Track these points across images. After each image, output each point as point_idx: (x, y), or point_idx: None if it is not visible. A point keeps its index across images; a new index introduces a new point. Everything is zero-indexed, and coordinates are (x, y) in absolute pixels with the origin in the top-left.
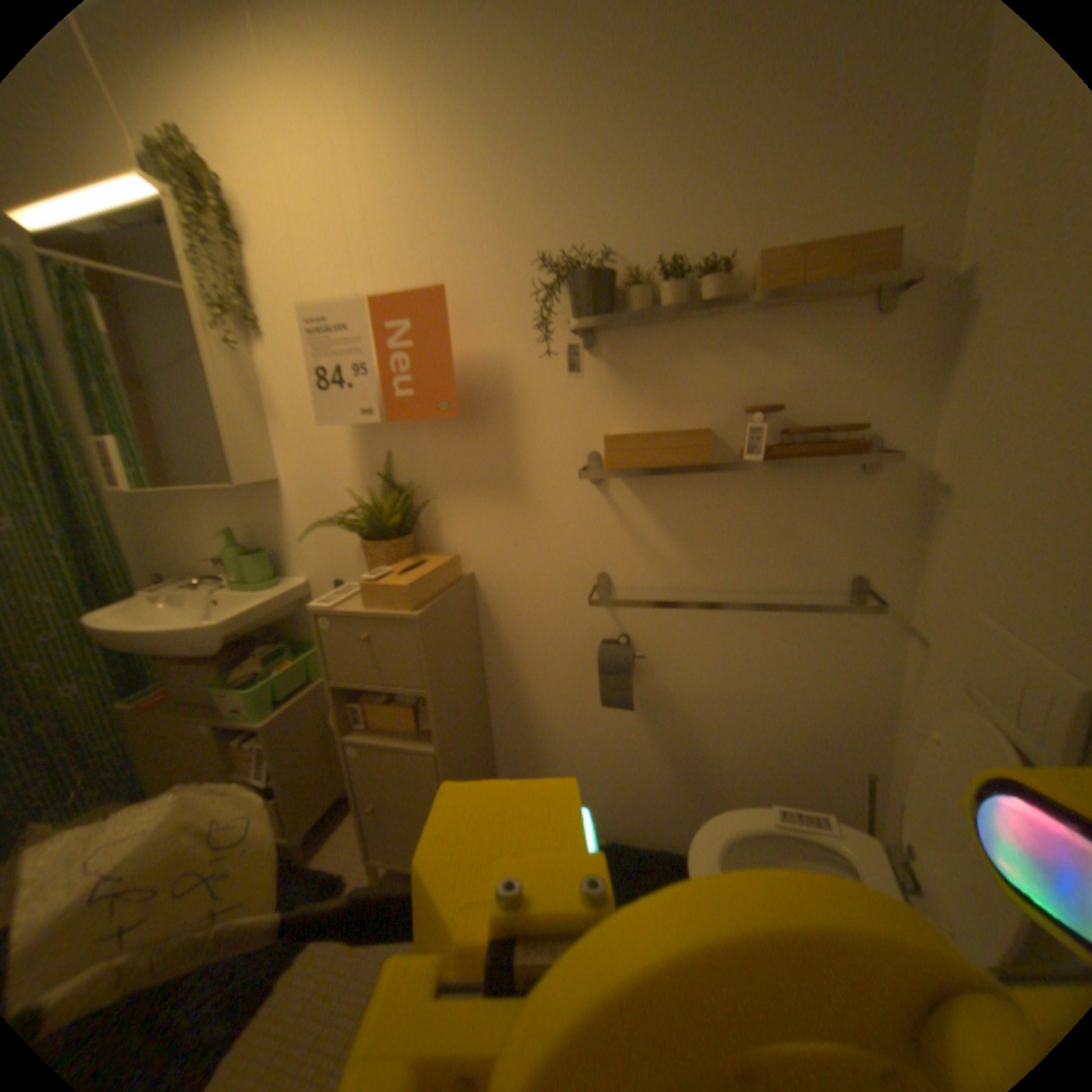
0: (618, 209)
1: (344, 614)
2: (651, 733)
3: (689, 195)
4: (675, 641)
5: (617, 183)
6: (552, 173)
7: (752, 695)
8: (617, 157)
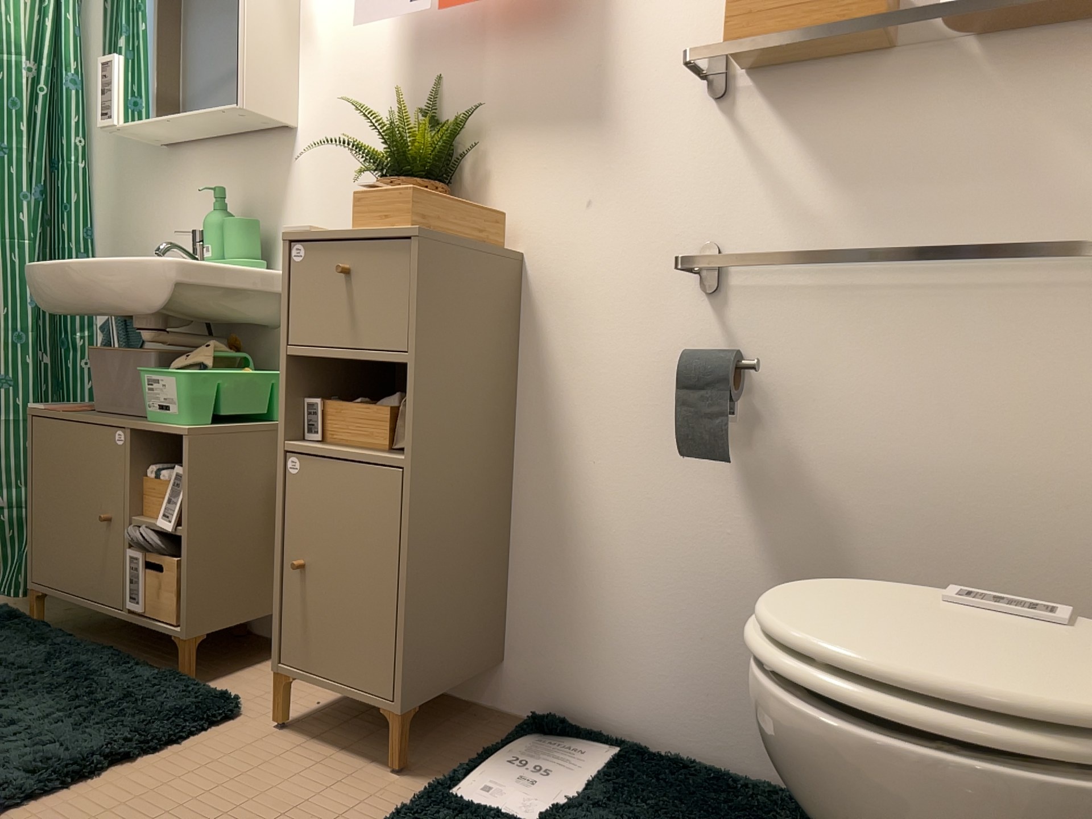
0: None
1: (331, 238)
2: (759, 533)
3: None
4: (811, 360)
5: None
6: None
7: (937, 462)
8: None
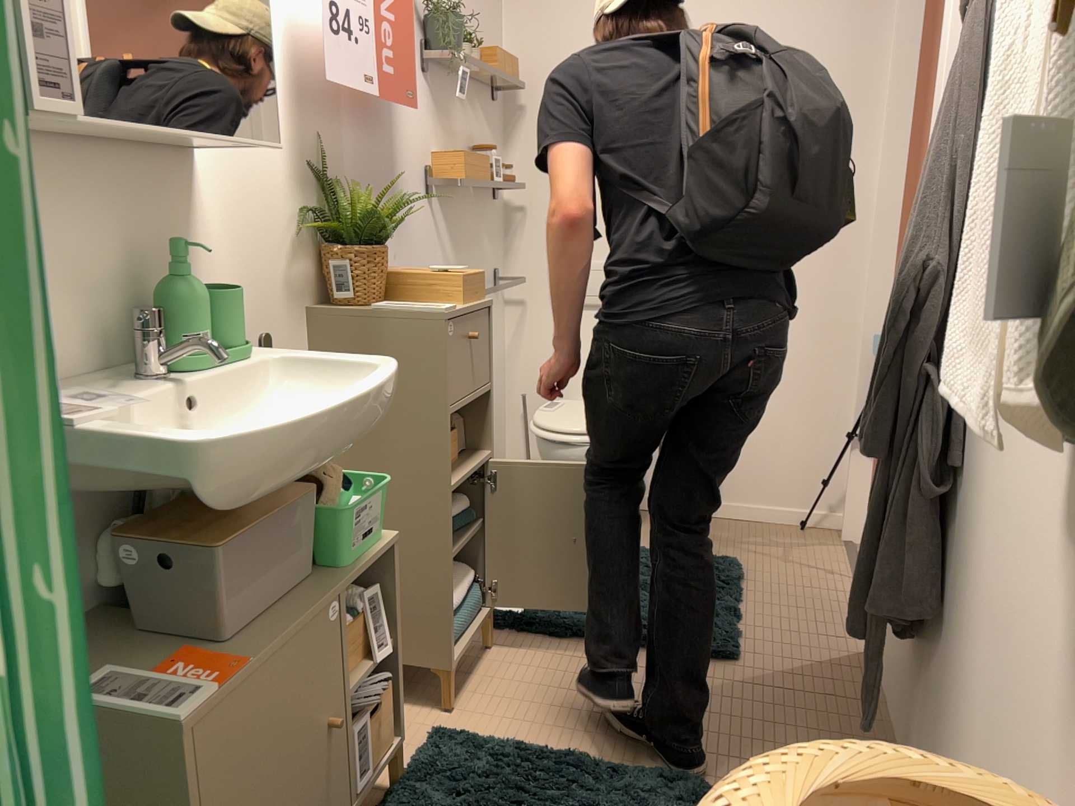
0: None
1: (464, 310)
2: None
3: None
4: None
5: None
6: None
7: None
8: None
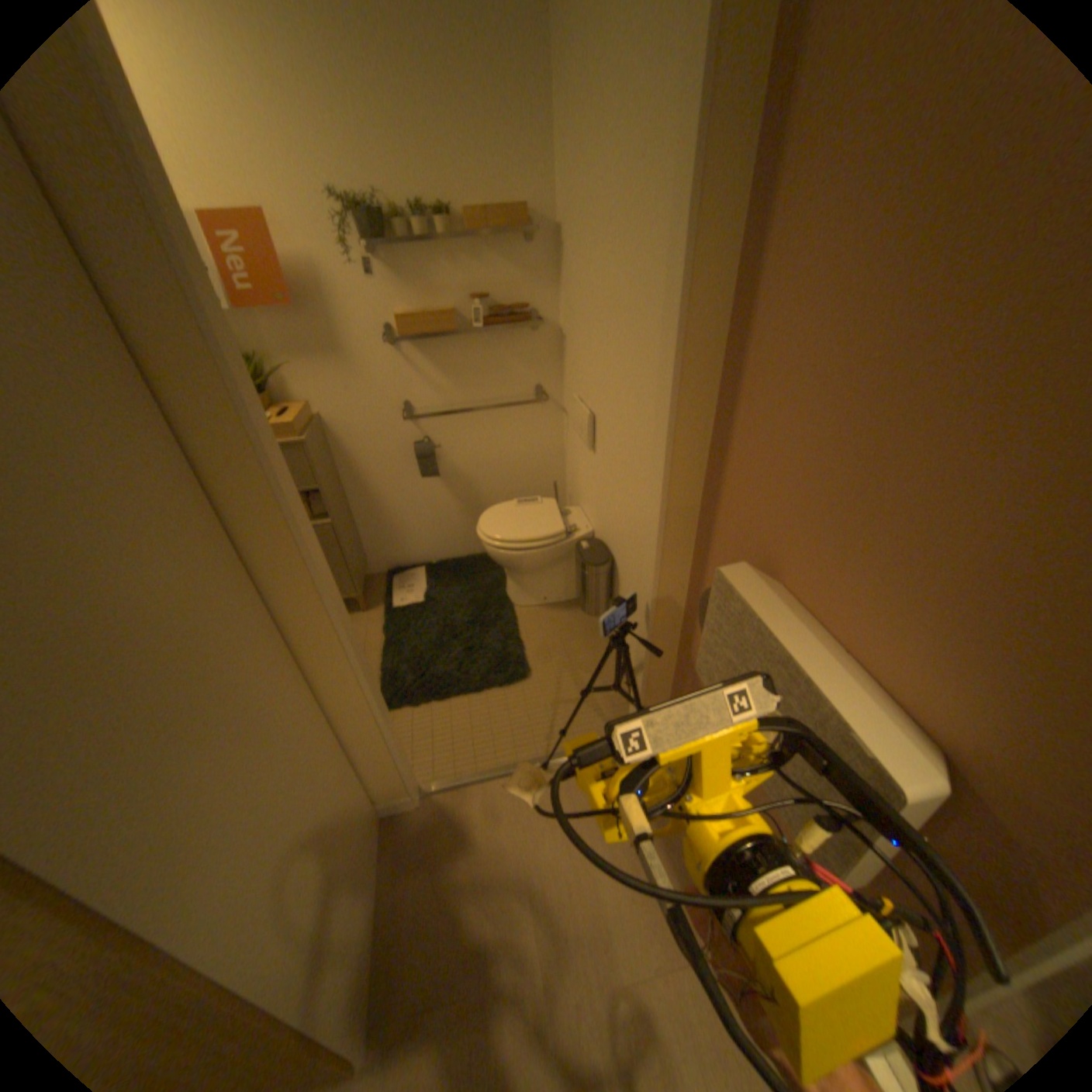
0: (374, 165)
1: None
2: (450, 493)
3: (417, 163)
4: (454, 437)
5: (371, 147)
6: (323, 130)
7: (498, 460)
8: (367, 128)
